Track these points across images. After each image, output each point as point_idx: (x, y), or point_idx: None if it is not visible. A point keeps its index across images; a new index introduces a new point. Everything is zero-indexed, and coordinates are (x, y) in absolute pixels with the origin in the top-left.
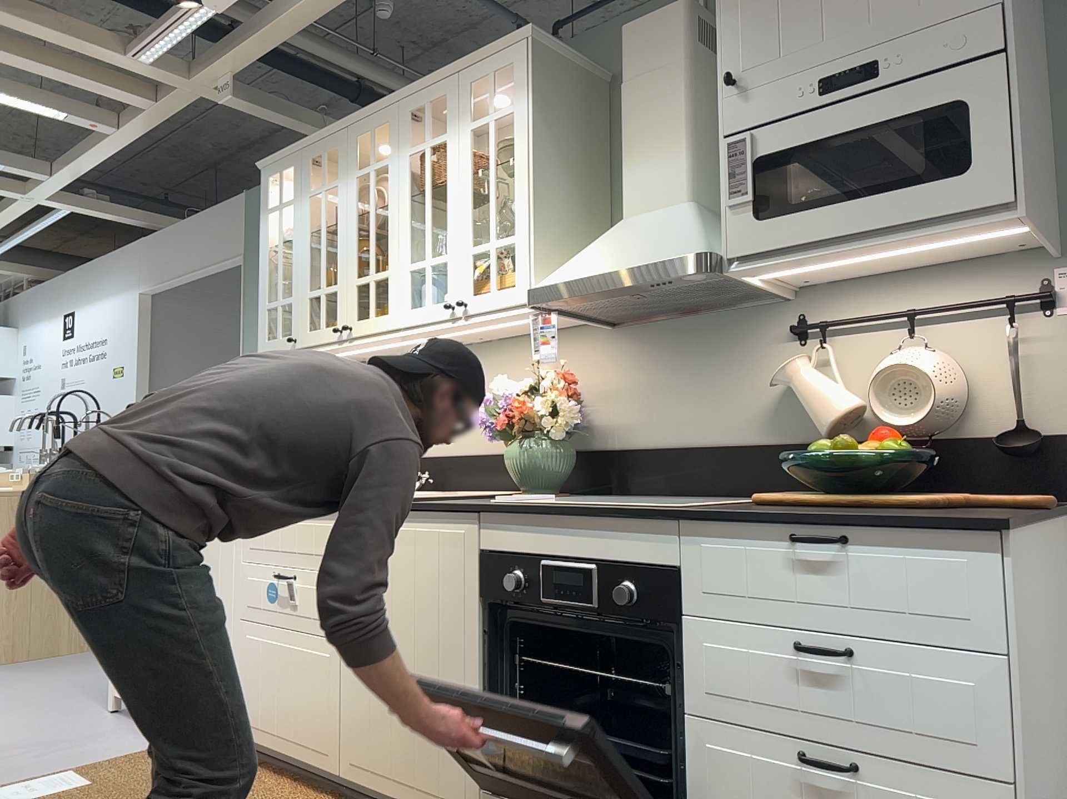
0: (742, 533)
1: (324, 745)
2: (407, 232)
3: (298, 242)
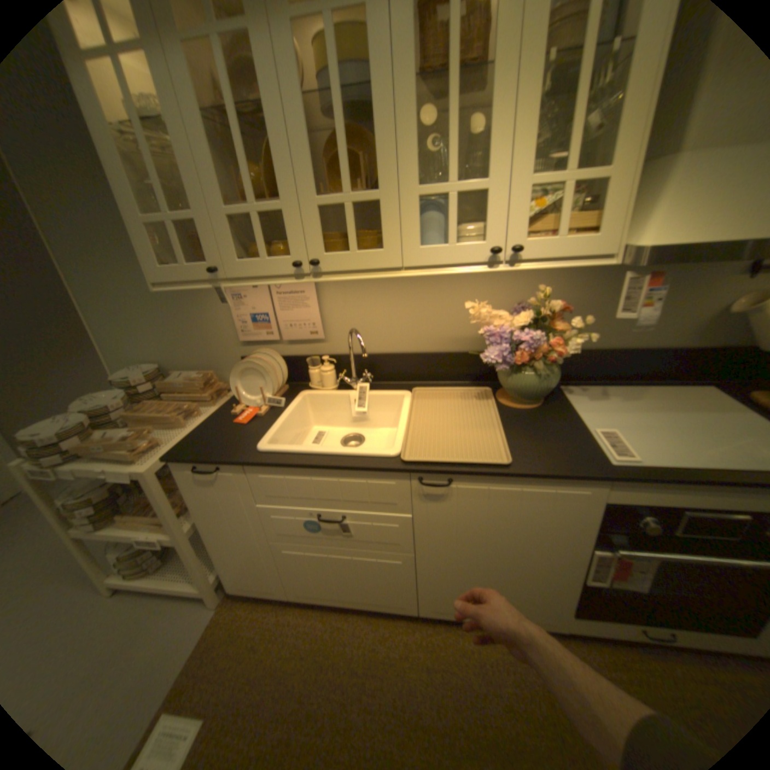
0: None
1: (401, 604)
2: (412, 137)
3: (177, 125)
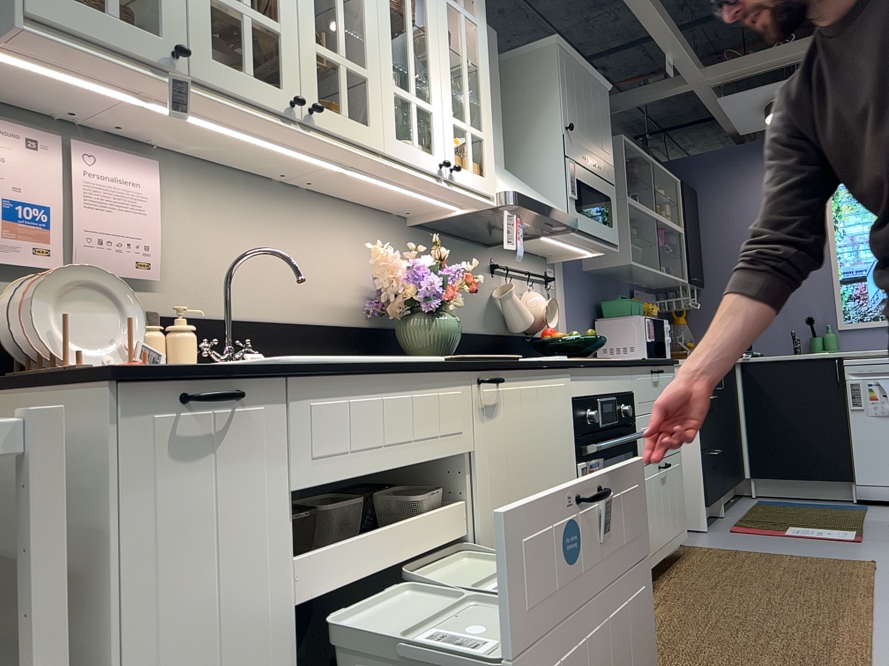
0: (644, 370)
1: None
2: (389, 43)
3: None
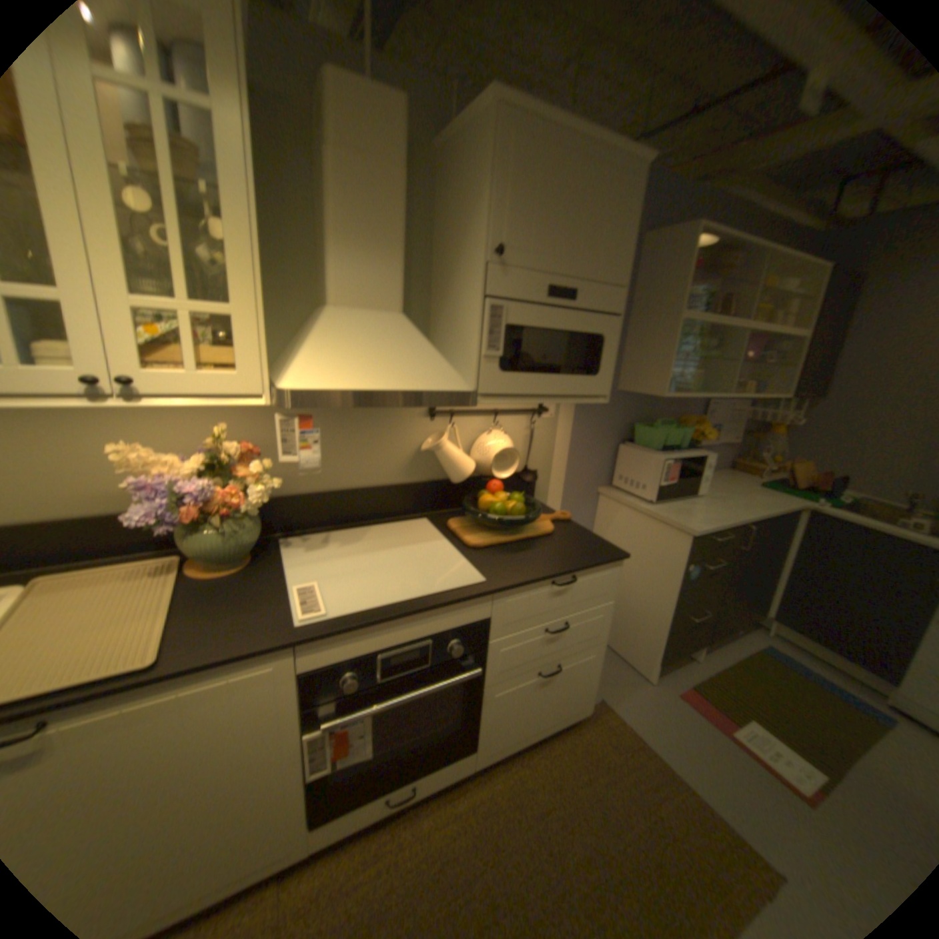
0: (530, 587)
1: None
2: None
3: None
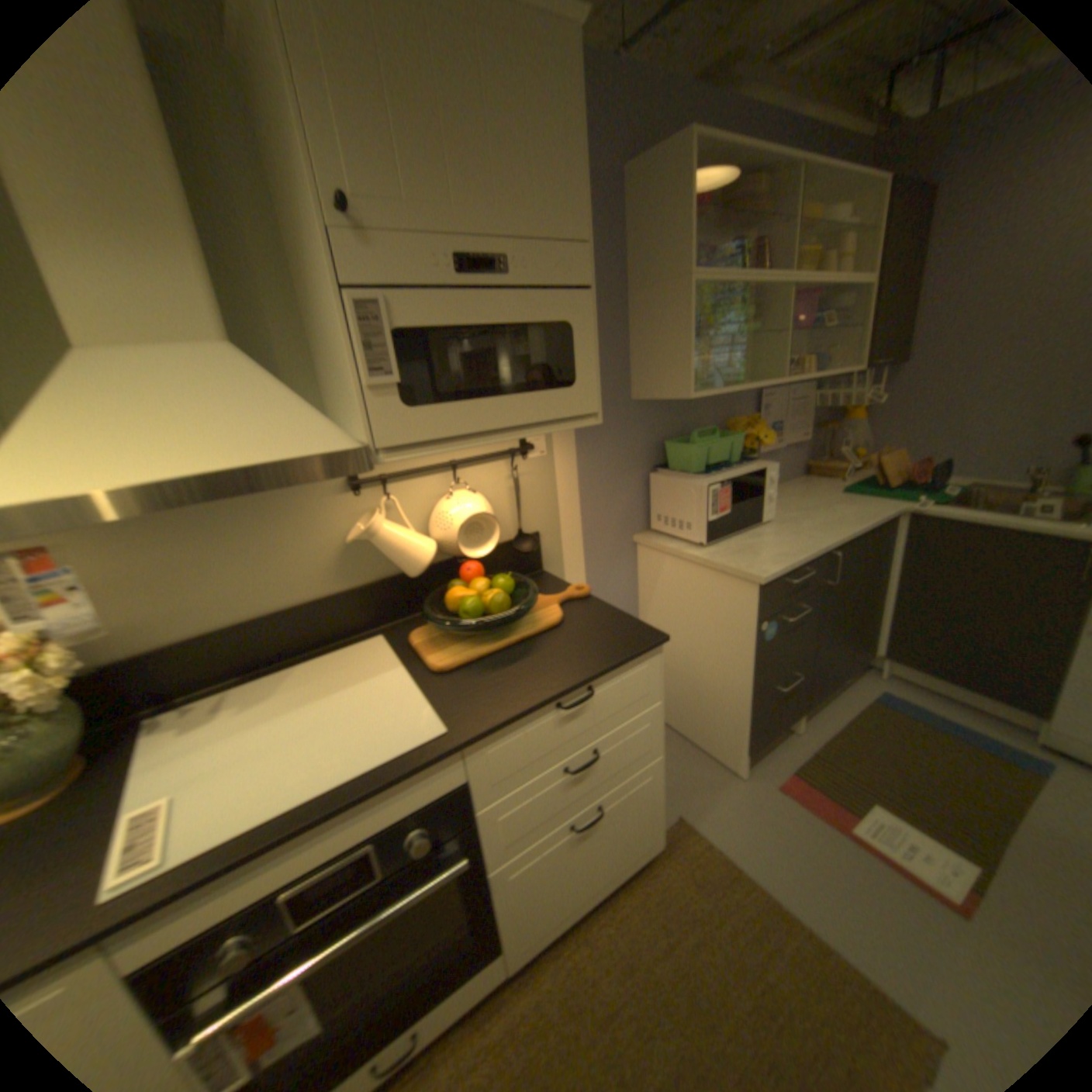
0: (519, 724)
1: None
2: None
3: None
